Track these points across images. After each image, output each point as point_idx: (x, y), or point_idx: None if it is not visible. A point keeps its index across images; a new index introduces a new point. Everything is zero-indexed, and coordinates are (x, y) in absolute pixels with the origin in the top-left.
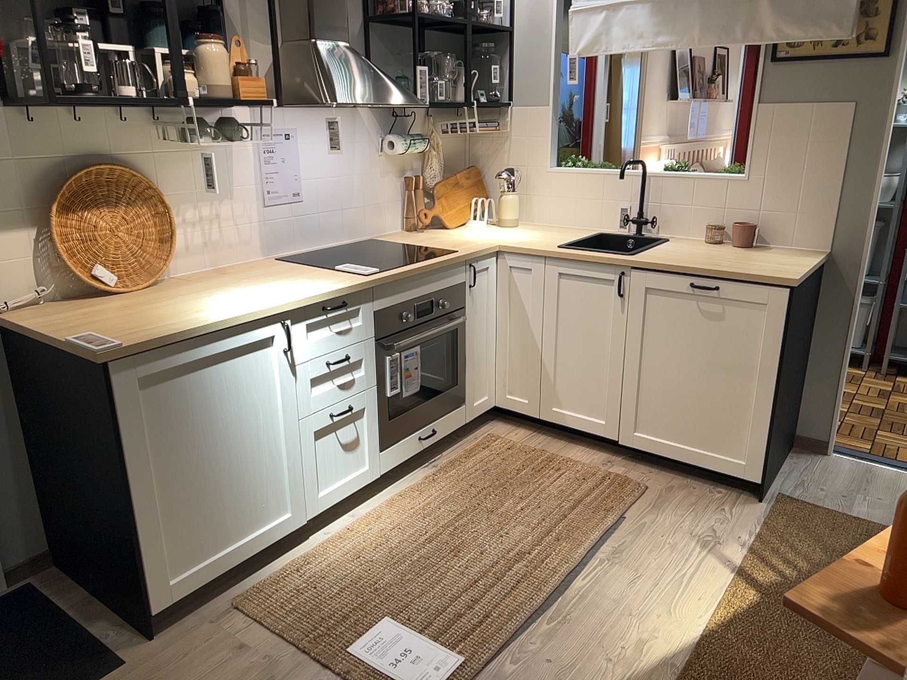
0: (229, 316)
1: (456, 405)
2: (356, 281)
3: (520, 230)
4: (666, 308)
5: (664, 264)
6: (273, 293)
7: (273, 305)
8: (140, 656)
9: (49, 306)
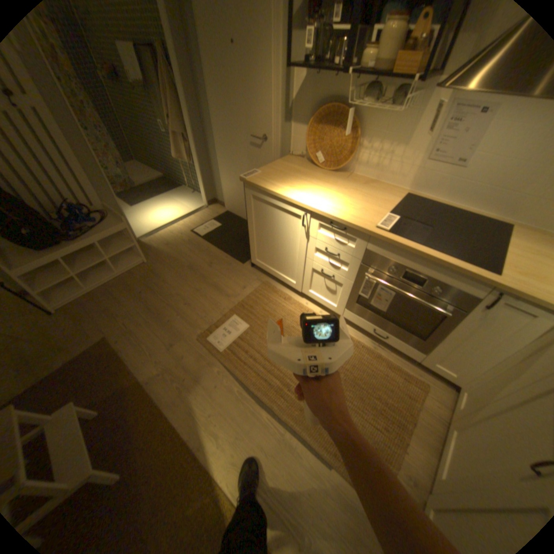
0: (285, 194)
1: (426, 350)
2: (360, 224)
3: None
4: None
5: None
6: (328, 200)
7: (304, 202)
8: (245, 266)
9: (300, 159)
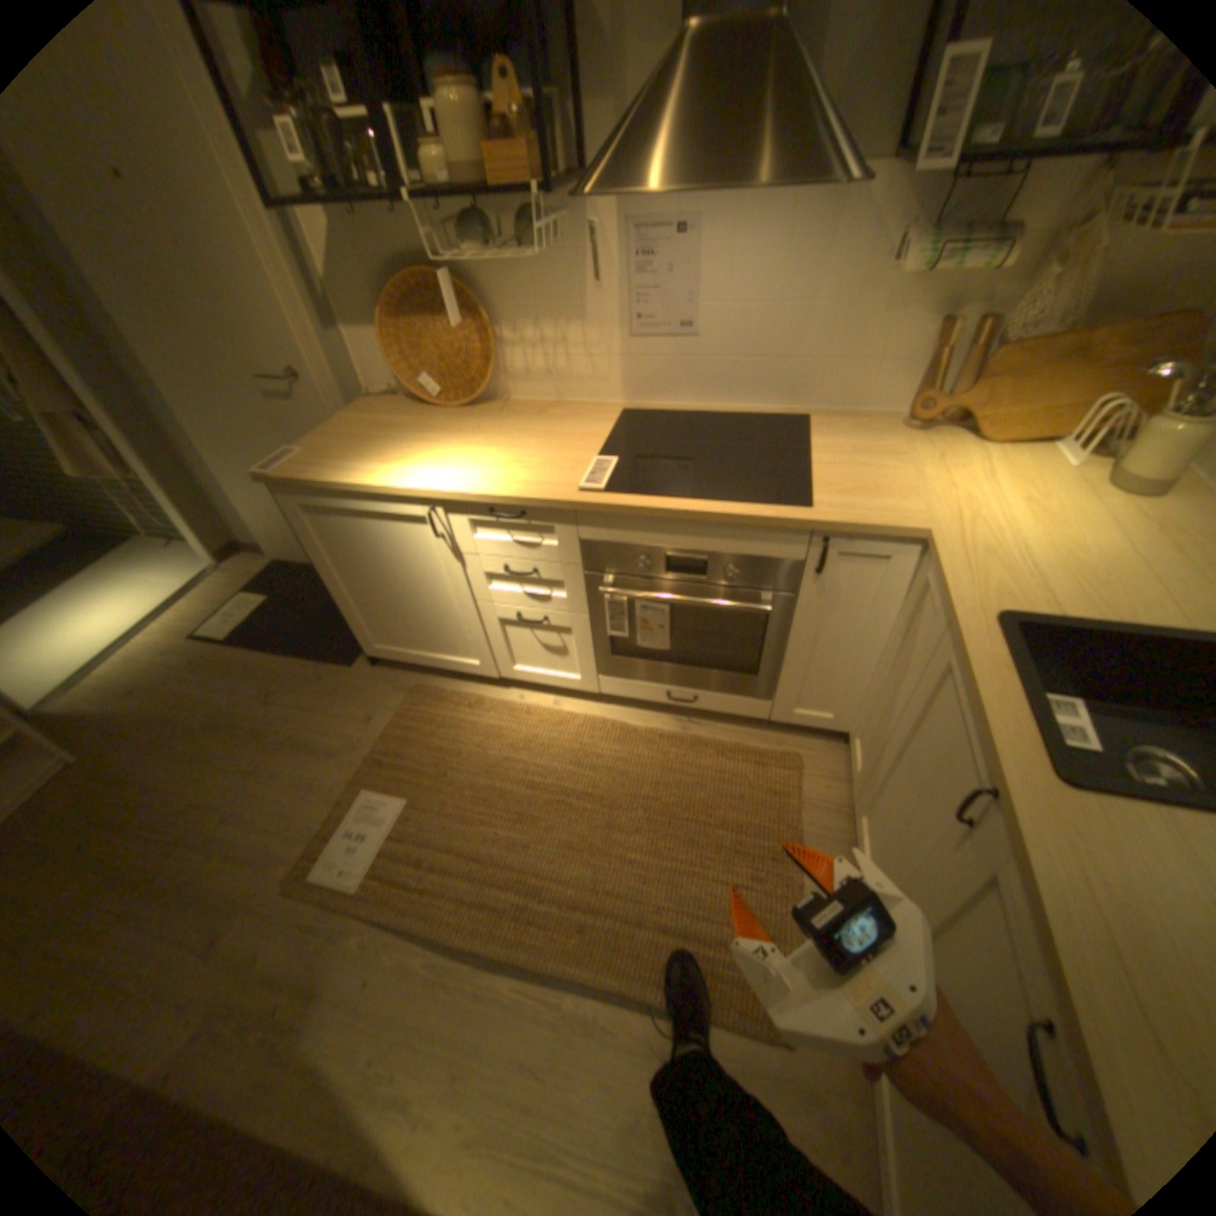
0: (372, 479)
1: (767, 690)
2: (547, 493)
3: (1124, 511)
4: (997, 958)
5: (1043, 894)
6: (470, 465)
7: (418, 485)
8: (358, 668)
9: (391, 399)
